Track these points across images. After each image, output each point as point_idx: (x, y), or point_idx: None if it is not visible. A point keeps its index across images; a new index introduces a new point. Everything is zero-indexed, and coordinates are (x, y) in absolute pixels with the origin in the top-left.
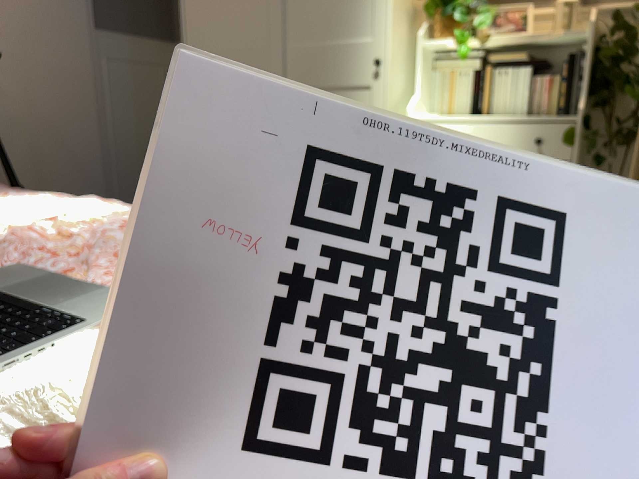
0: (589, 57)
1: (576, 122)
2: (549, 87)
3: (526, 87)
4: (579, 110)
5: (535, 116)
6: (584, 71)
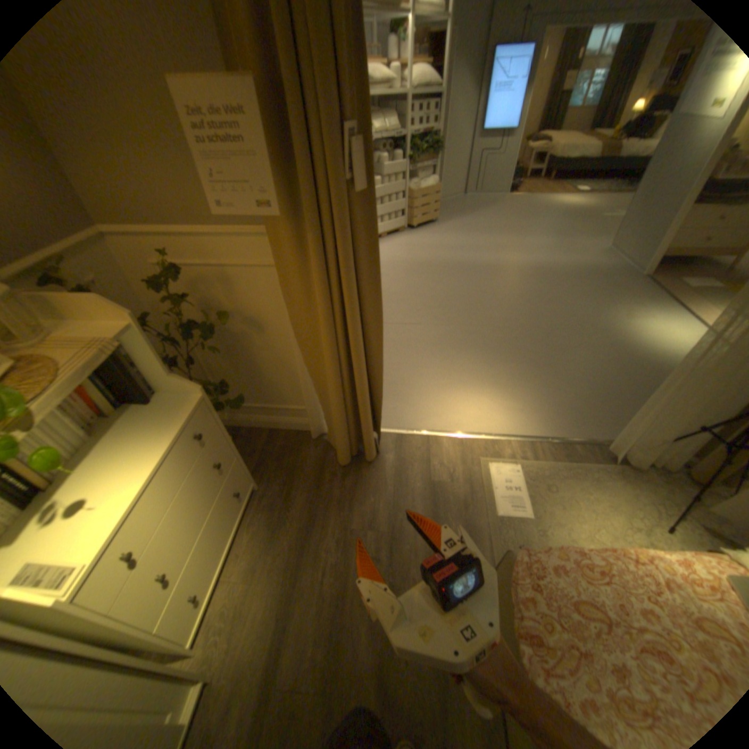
0: (133, 346)
1: (204, 399)
2: (74, 396)
3: (61, 417)
4: (152, 389)
5: (93, 430)
6: (130, 359)
